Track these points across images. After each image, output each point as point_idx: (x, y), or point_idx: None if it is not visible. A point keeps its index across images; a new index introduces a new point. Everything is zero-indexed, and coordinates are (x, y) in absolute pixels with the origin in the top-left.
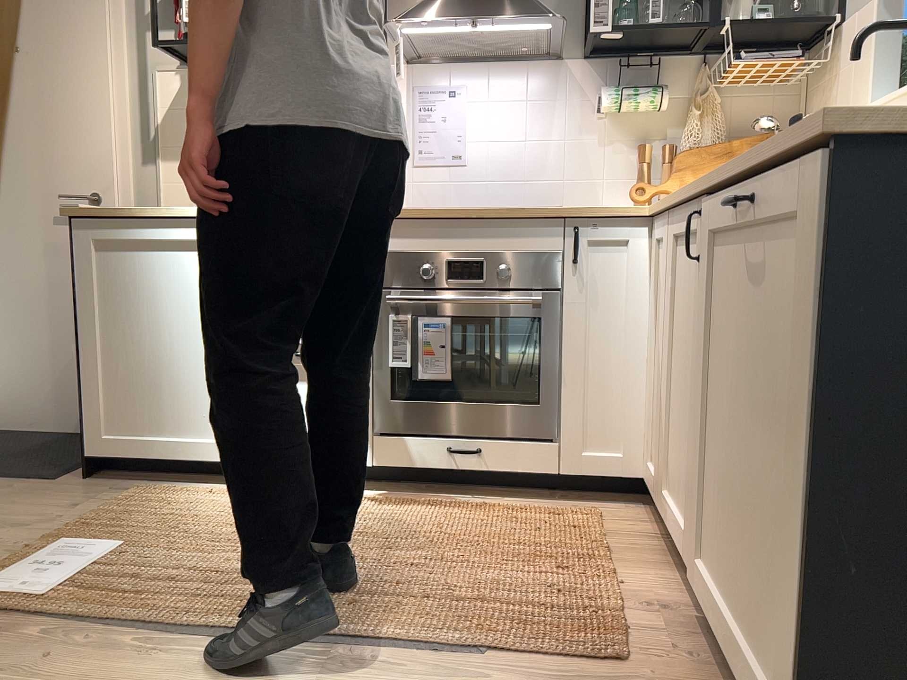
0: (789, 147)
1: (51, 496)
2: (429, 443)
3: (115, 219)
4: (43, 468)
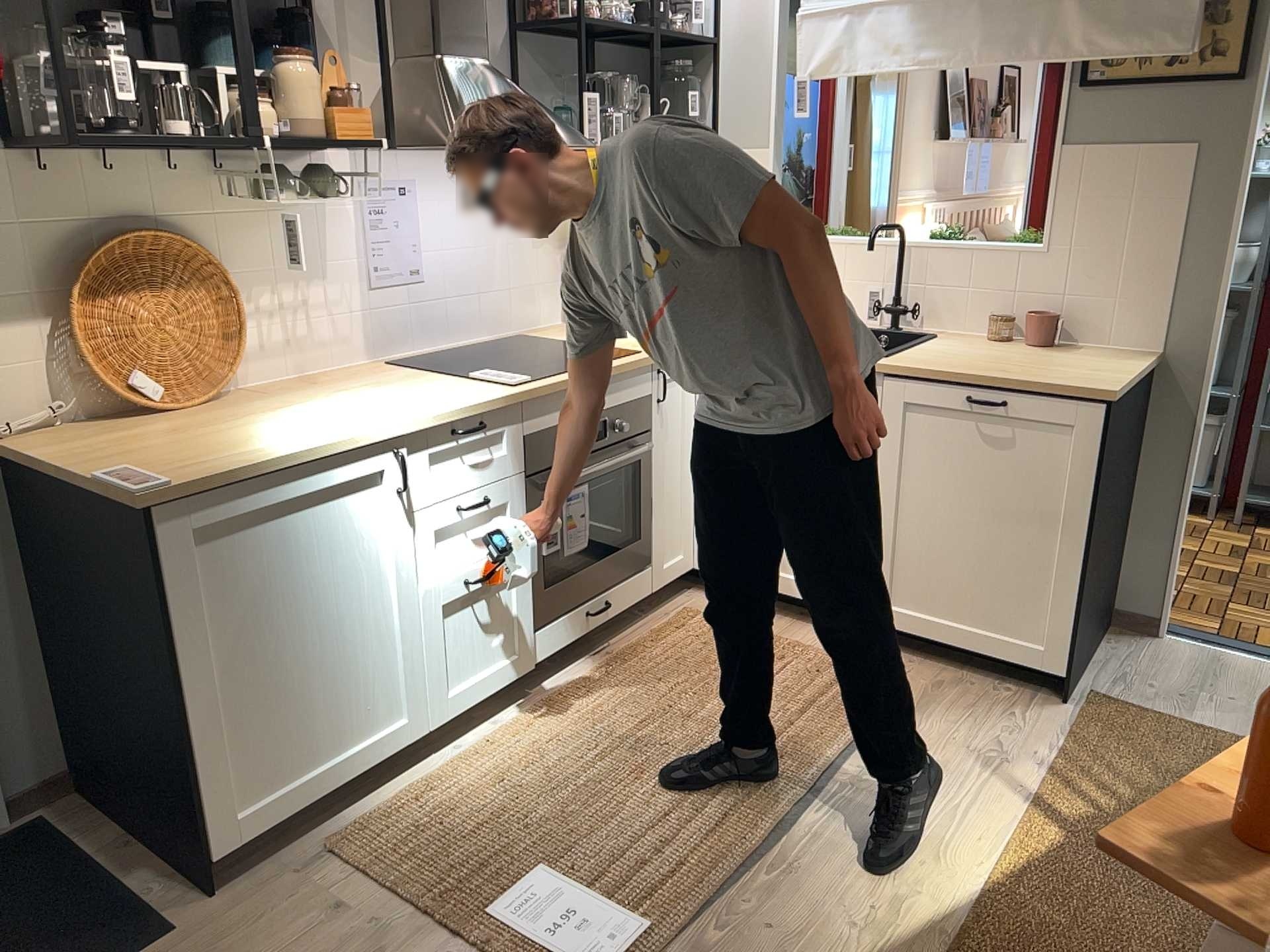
0: (1044, 383)
1: (256, 931)
2: (573, 616)
3: (230, 486)
4: (83, 942)
